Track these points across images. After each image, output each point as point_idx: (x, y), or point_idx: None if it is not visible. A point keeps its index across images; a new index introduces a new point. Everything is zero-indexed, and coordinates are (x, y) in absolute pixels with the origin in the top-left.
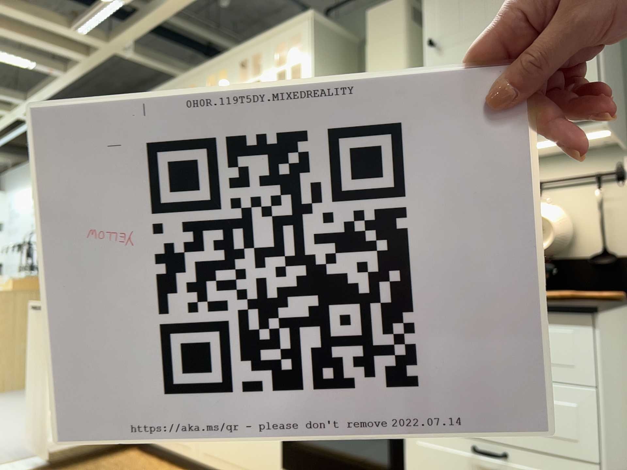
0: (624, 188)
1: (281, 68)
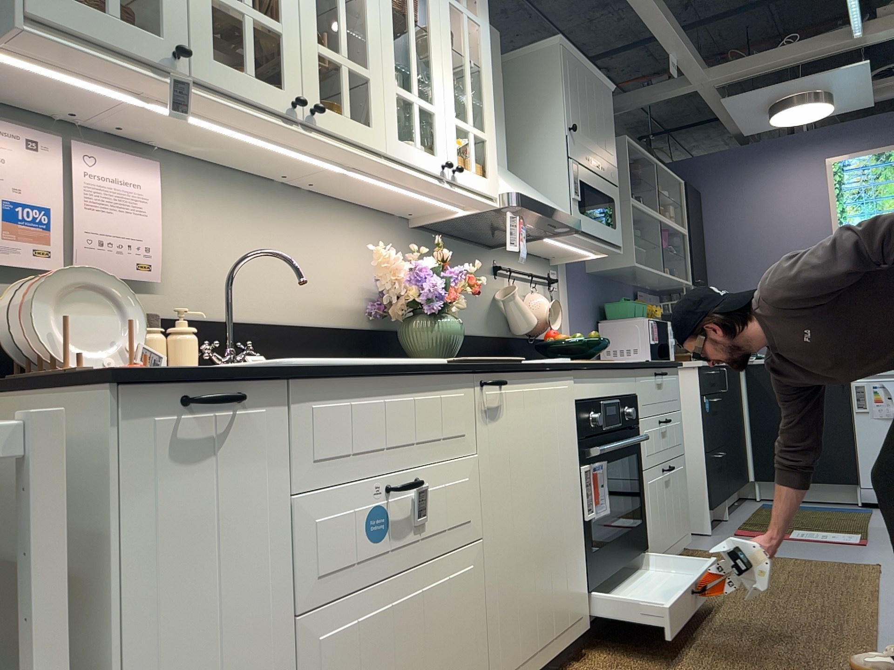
0: (553, 292)
1: (457, 4)
